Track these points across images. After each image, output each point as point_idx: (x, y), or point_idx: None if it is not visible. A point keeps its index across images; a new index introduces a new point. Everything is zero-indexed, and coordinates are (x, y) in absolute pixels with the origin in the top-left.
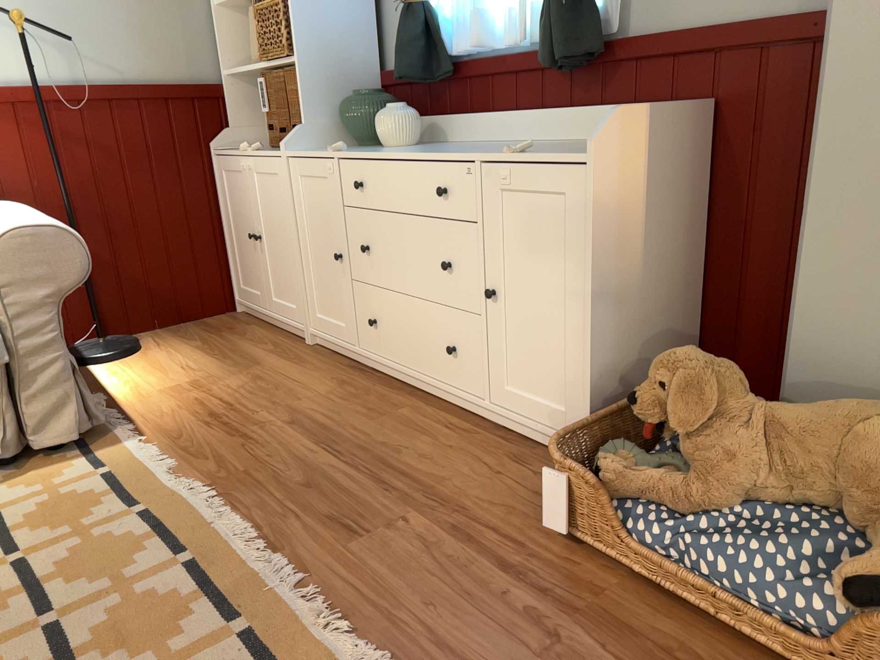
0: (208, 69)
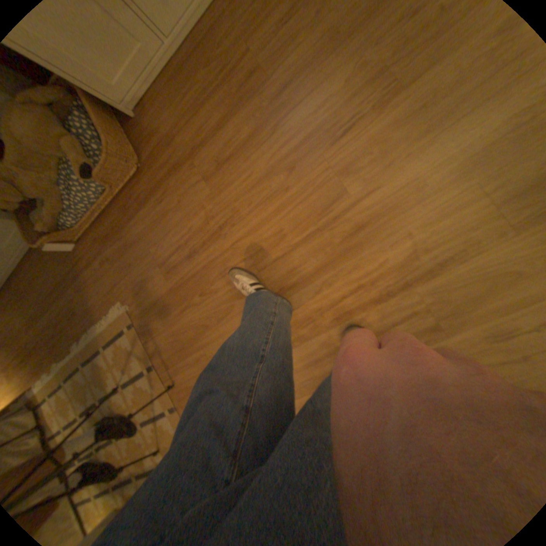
0: None
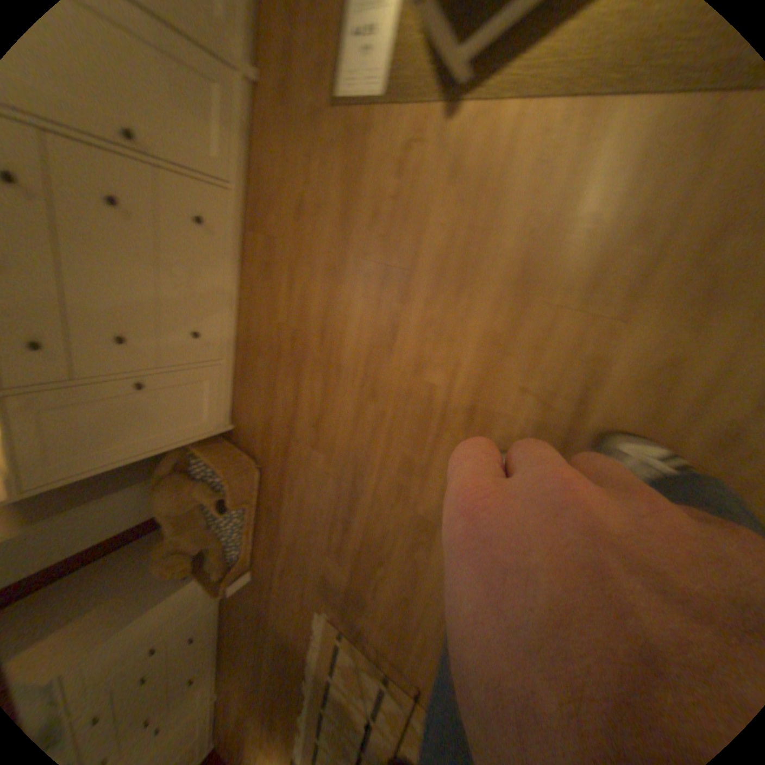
0: None
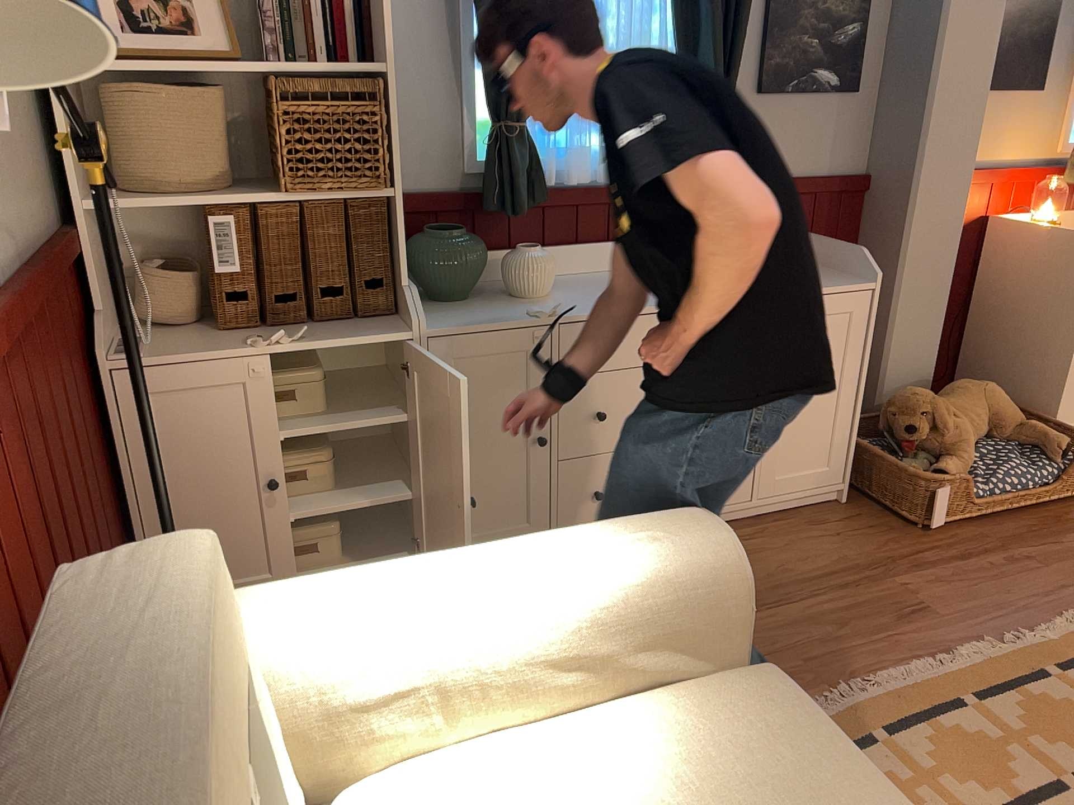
0: (48, 197)
